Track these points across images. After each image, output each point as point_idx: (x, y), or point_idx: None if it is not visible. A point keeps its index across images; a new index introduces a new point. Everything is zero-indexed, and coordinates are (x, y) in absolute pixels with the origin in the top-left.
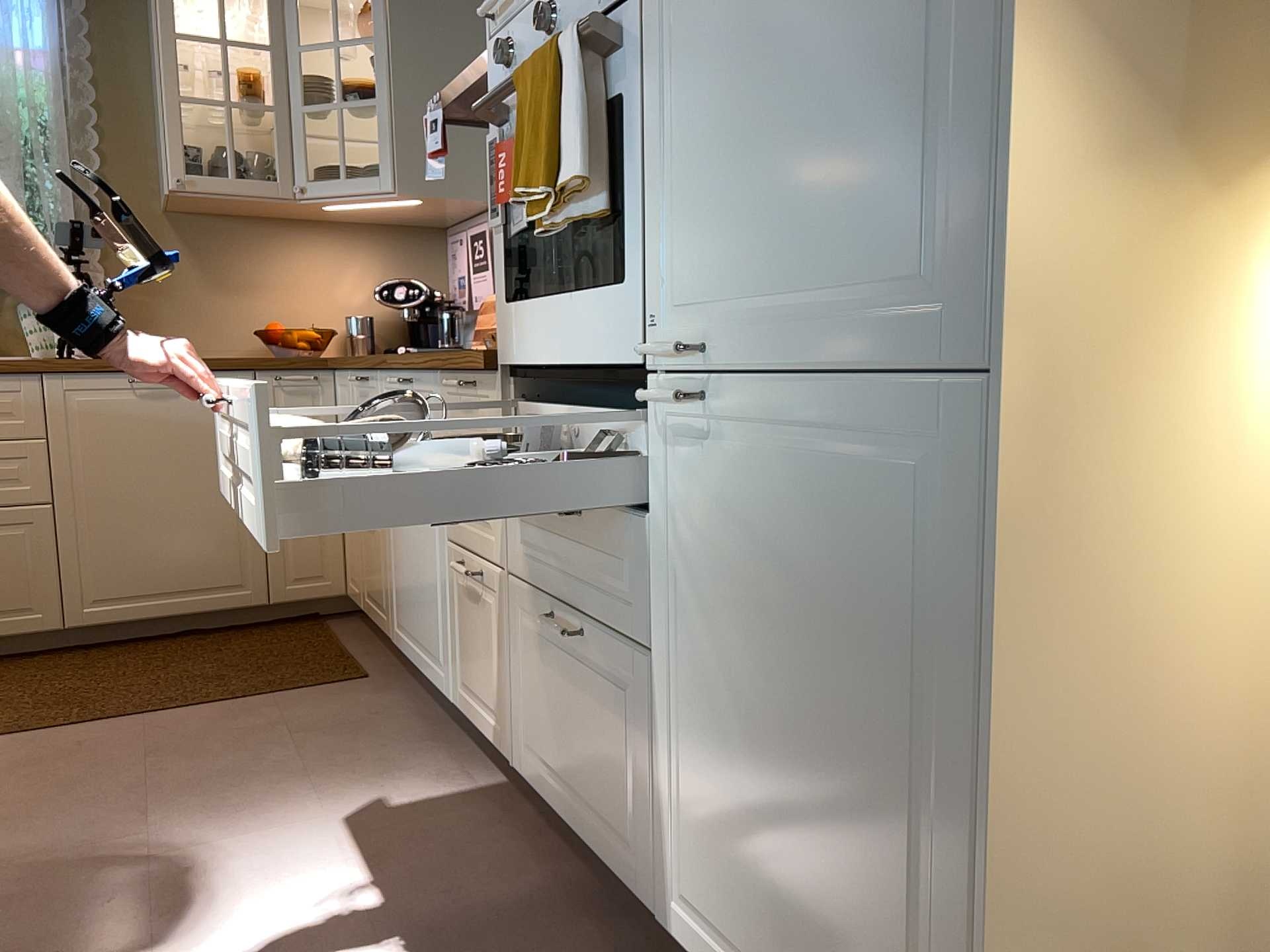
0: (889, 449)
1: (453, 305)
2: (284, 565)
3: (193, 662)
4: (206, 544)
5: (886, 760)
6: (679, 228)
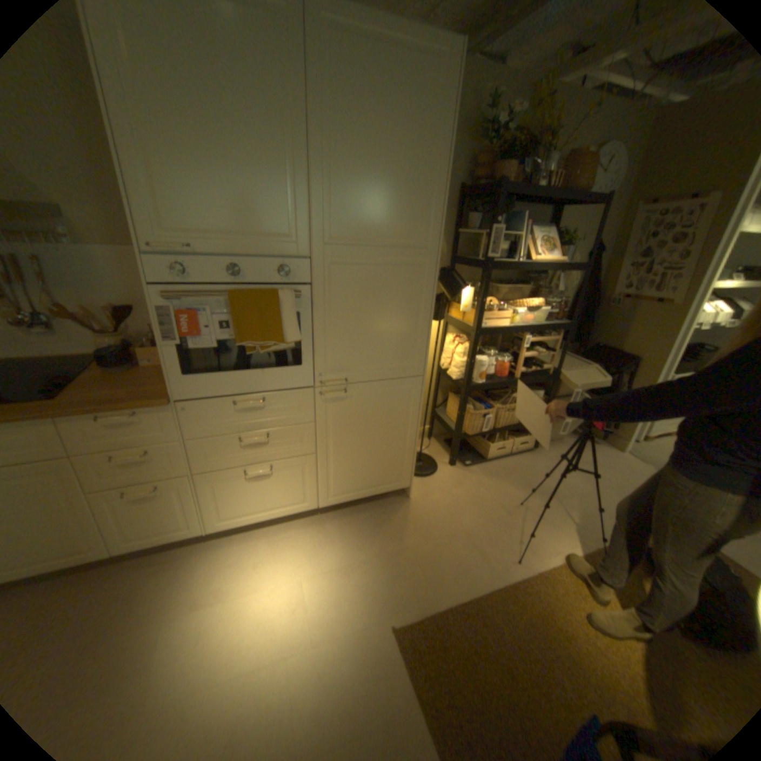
0: (397, 390)
1: None
2: None
3: None
4: None
5: (394, 436)
6: (328, 352)
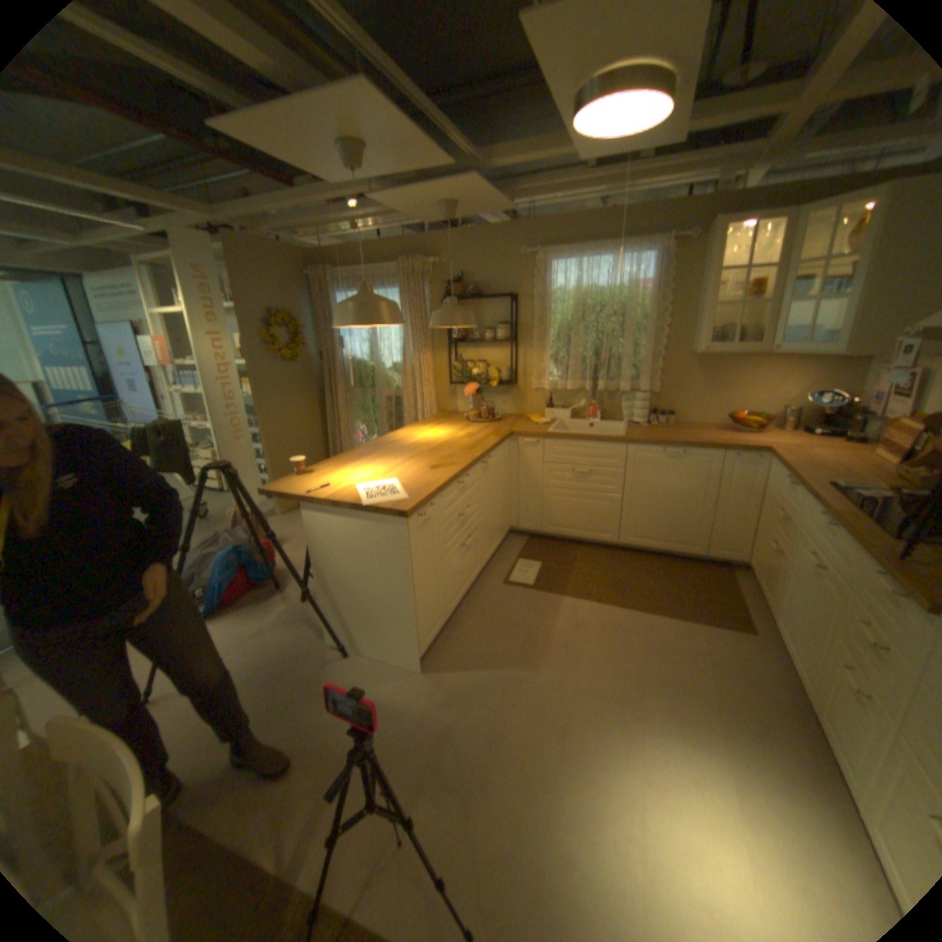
0: None
1: (867, 407)
2: (718, 542)
3: (667, 580)
4: (682, 525)
5: None
6: None
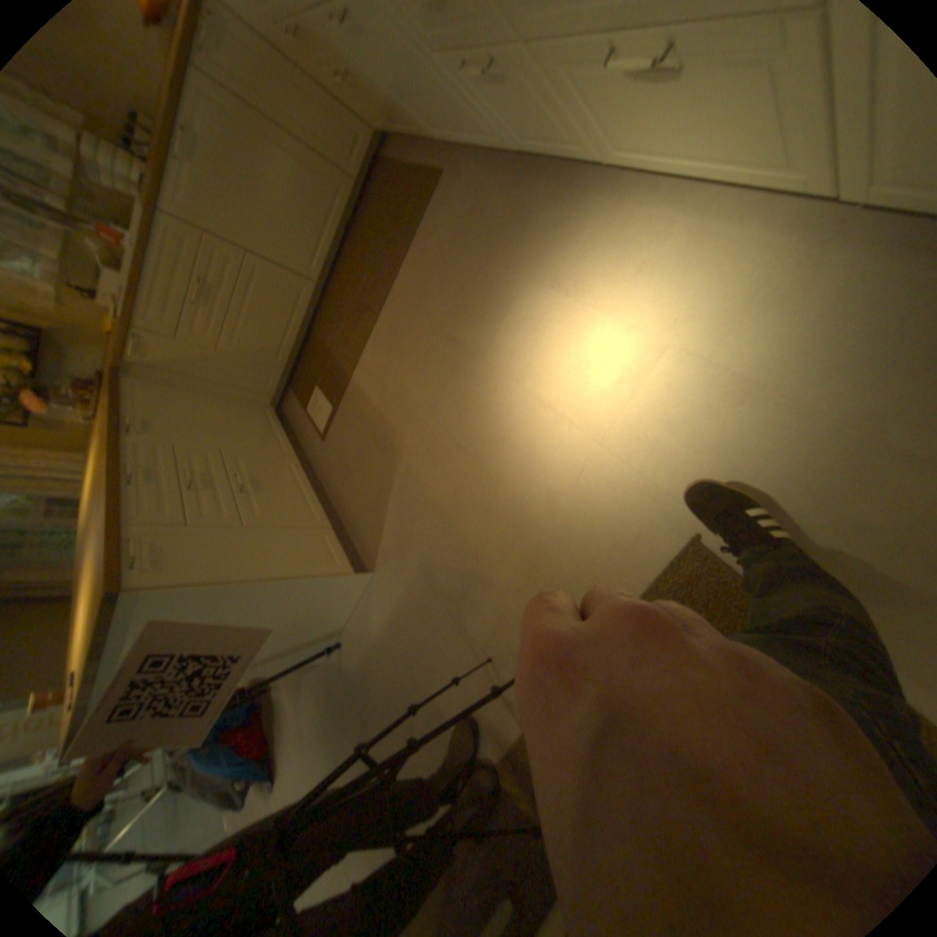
0: None
1: None
2: (340, 151)
3: (370, 241)
4: (306, 186)
5: None
6: None
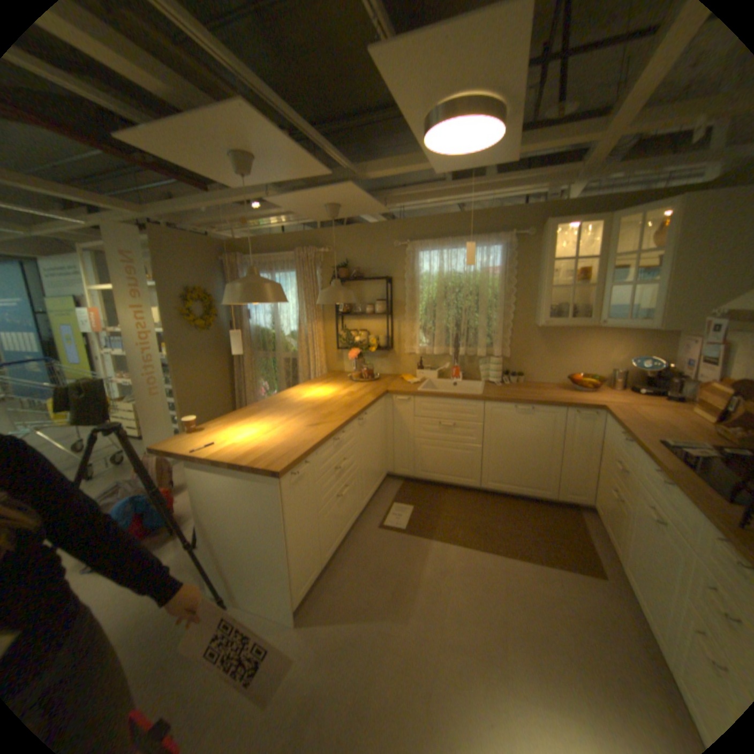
0: None
1: (682, 372)
2: (567, 488)
3: (524, 523)
4: (535, 472)
5: None
6: None
